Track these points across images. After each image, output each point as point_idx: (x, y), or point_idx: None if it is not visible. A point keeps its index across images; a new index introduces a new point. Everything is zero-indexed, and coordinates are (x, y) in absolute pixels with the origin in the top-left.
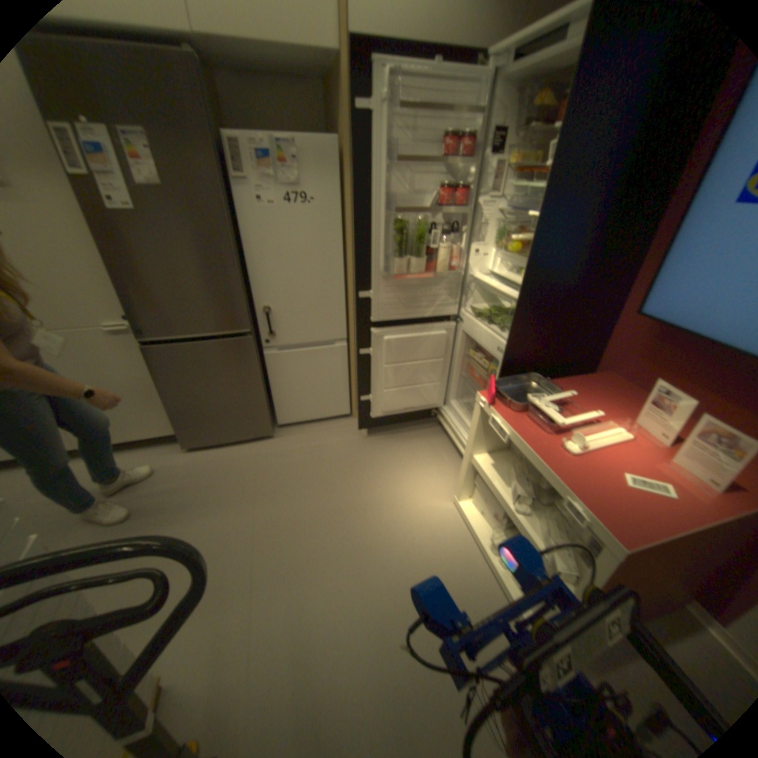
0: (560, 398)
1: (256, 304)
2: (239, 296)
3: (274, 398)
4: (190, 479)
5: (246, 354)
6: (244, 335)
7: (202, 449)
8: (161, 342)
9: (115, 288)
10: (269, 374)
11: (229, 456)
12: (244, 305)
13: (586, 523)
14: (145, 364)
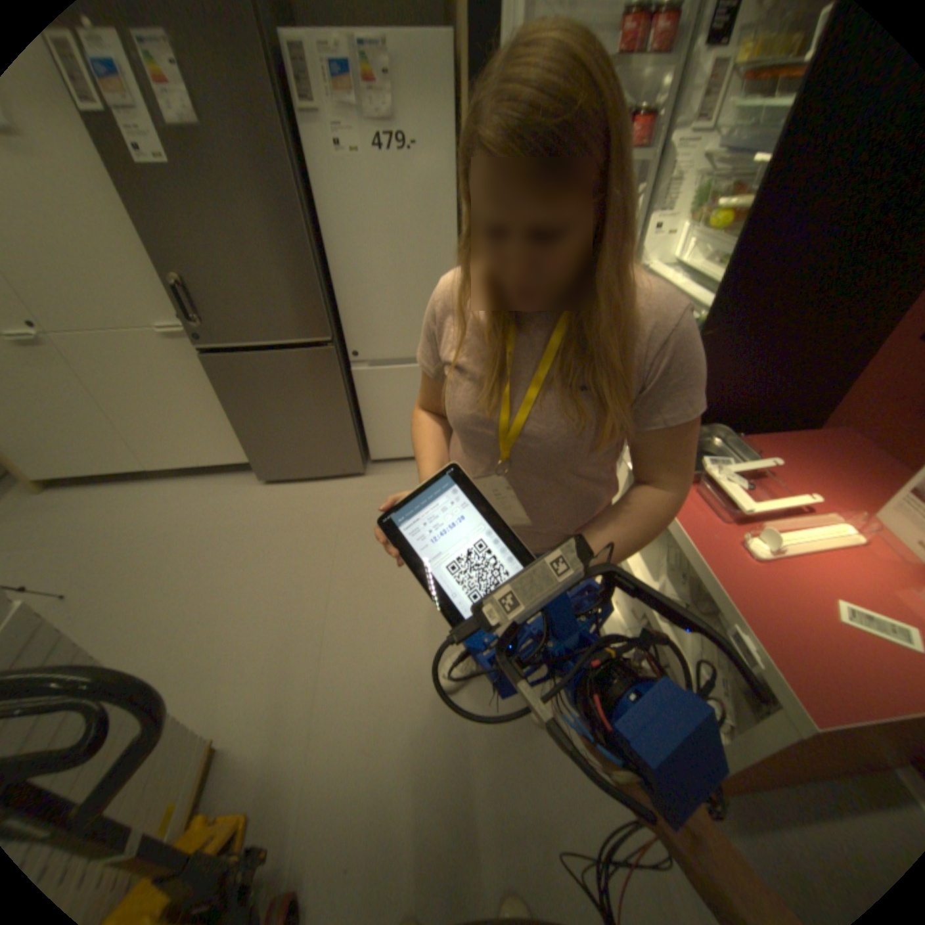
0: (753, 466)
1: (338, 300)
2: (312, 290)
3: (365, 426)
4: (264, 516)
5: (325, 369)
6: (322, 343)
7: (280, 482)
8: (222, 348)
9: (160, 275)
10: (358, 396)
11: (310, 493)
12: (319, 302)
13: (757, 668)
14: (207, 375)
